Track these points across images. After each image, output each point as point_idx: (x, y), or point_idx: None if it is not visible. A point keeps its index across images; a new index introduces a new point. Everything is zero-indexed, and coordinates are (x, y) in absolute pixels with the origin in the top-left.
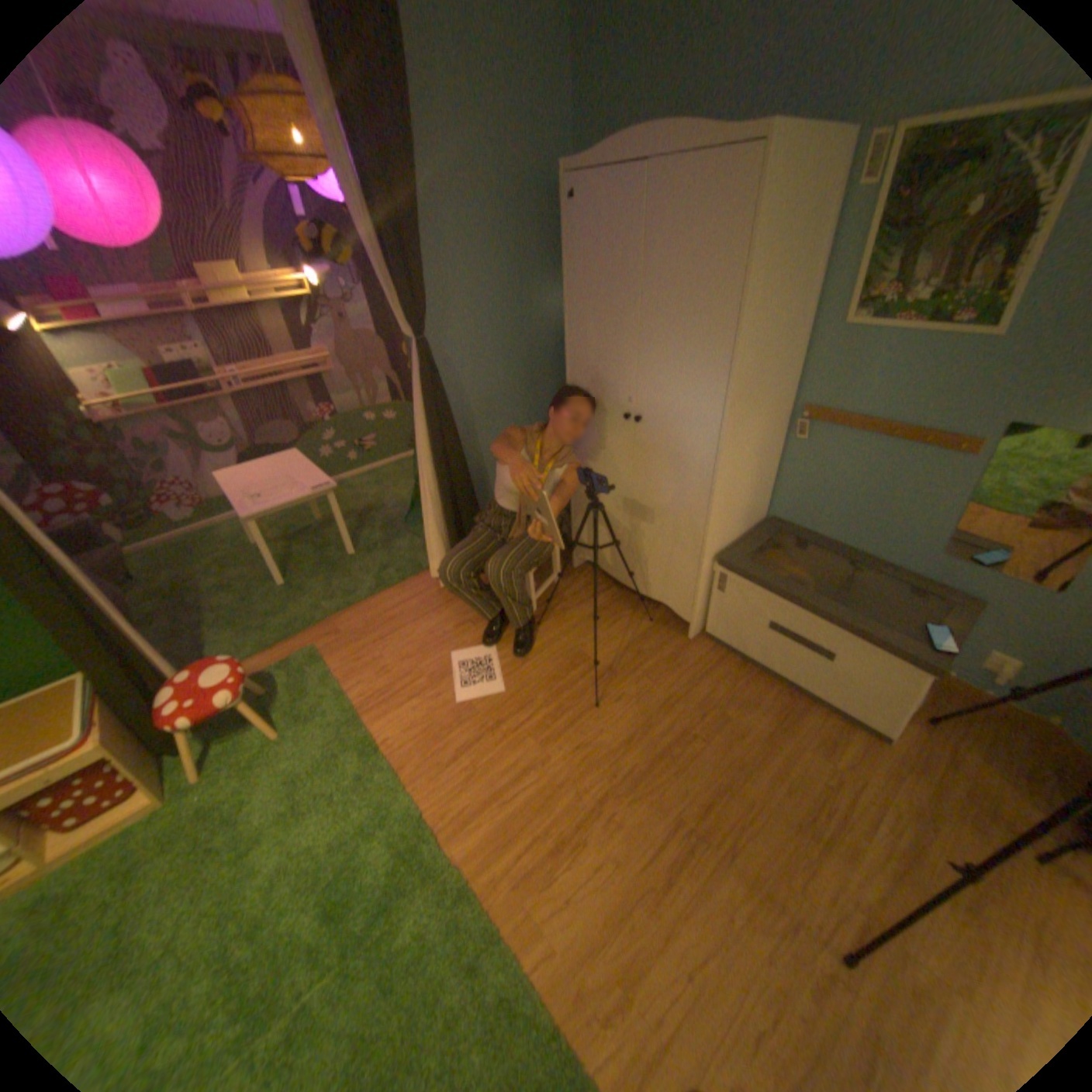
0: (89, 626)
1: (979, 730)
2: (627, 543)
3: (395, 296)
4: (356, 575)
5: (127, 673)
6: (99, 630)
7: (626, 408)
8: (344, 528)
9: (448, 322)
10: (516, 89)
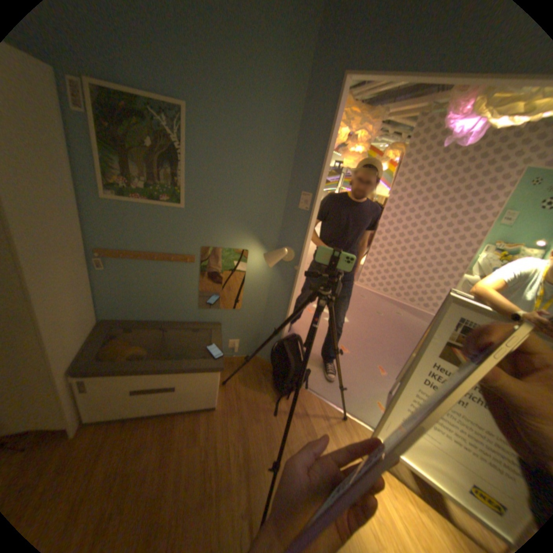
0: None
1: (237, 374)
2: None
3: None
4: None
5: None
6: None
7: None
8: None
9: None
10: None
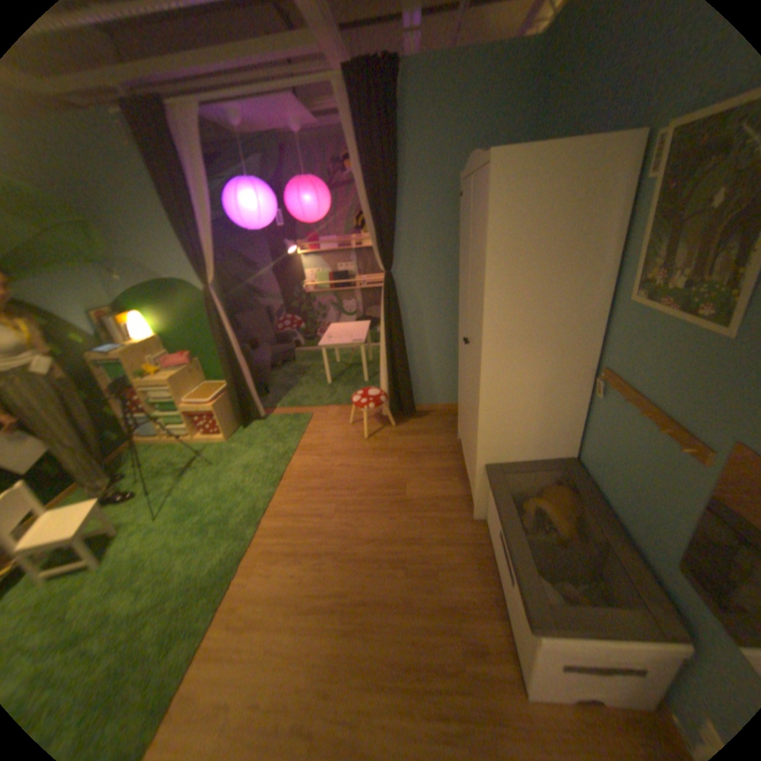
0: (229, 363)
1: None
2: (466, 430)
3: (379, 249)
4: (352, 390)
5: (238, 387)
6: (234, 367)
7: (467, 333)
8: (365, 366)
9: (414, 264)
10: (485, 126)
